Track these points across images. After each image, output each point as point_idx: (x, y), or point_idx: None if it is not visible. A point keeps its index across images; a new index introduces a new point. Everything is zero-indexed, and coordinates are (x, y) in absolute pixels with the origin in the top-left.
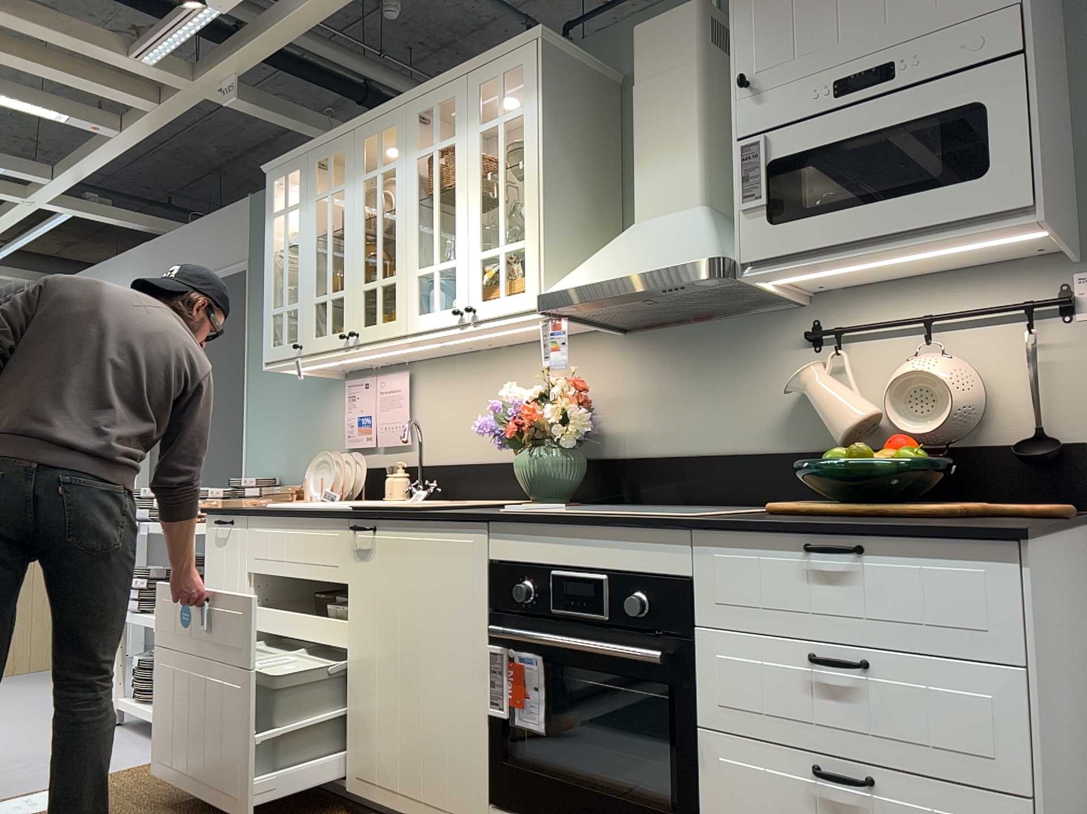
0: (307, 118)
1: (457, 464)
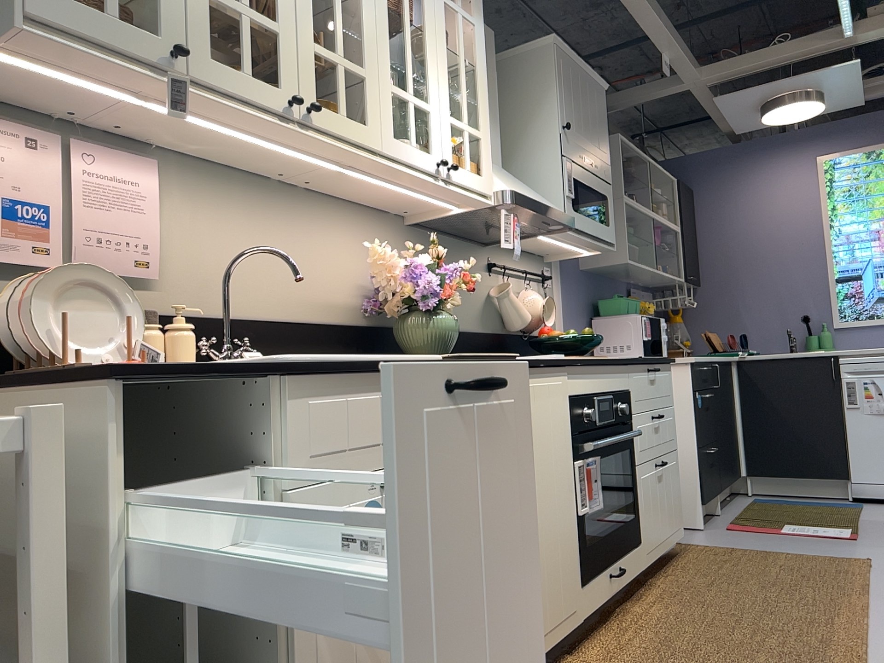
0: None
1: (246, 320)
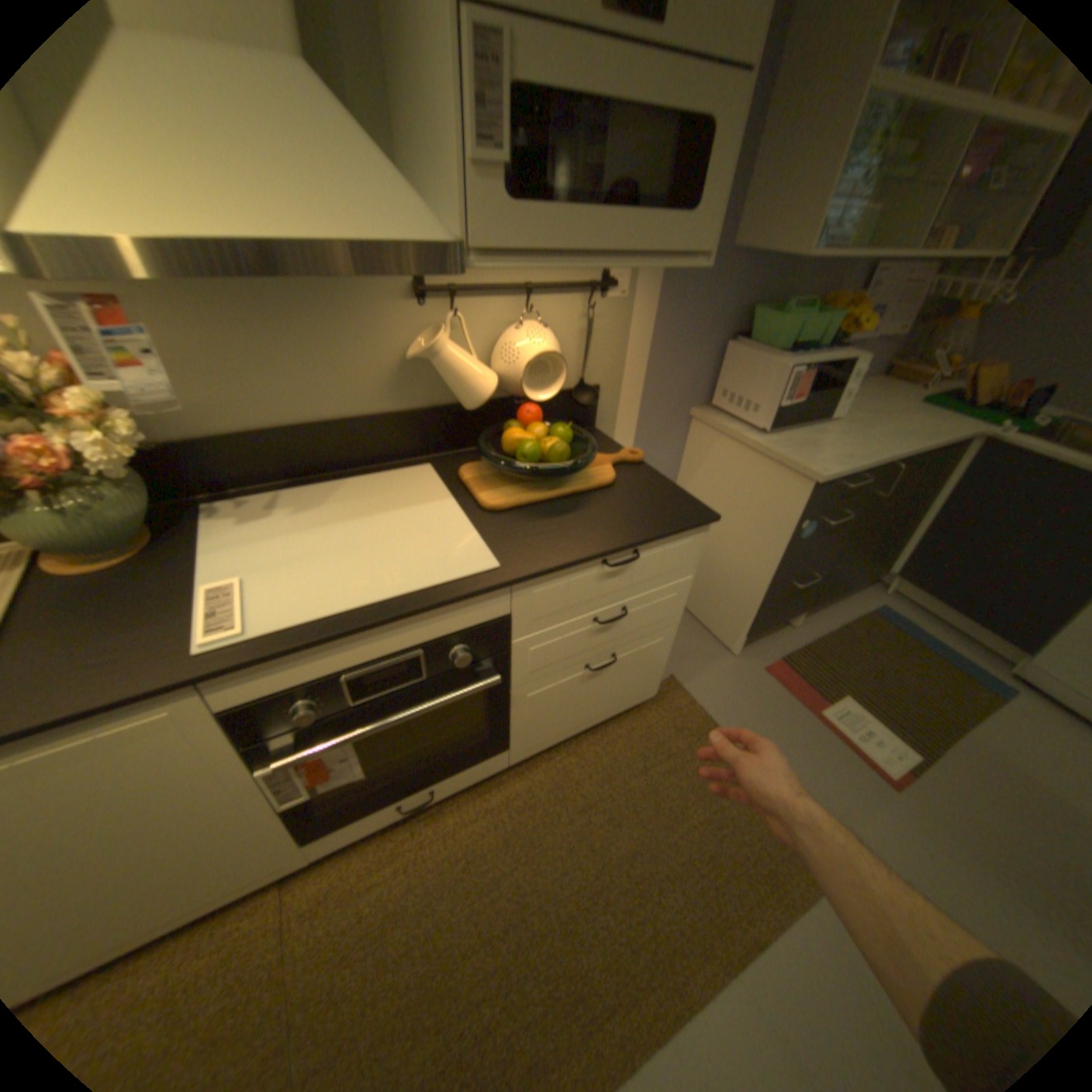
0: None
1: None
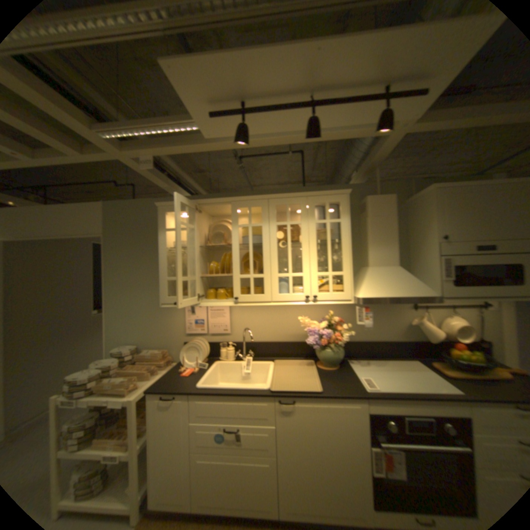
0: (161, 176)
1: (260, 342)
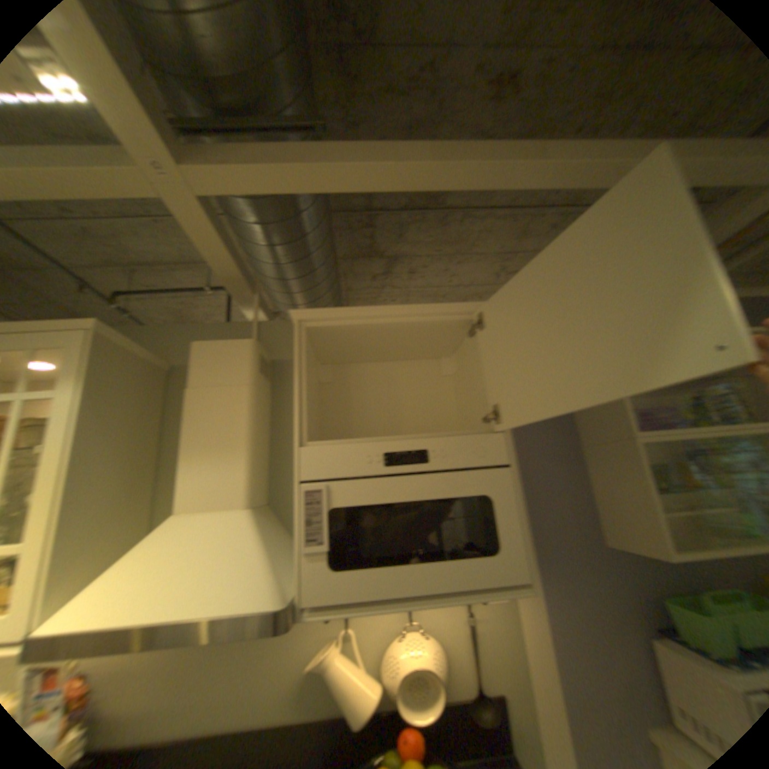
0: None
1: None
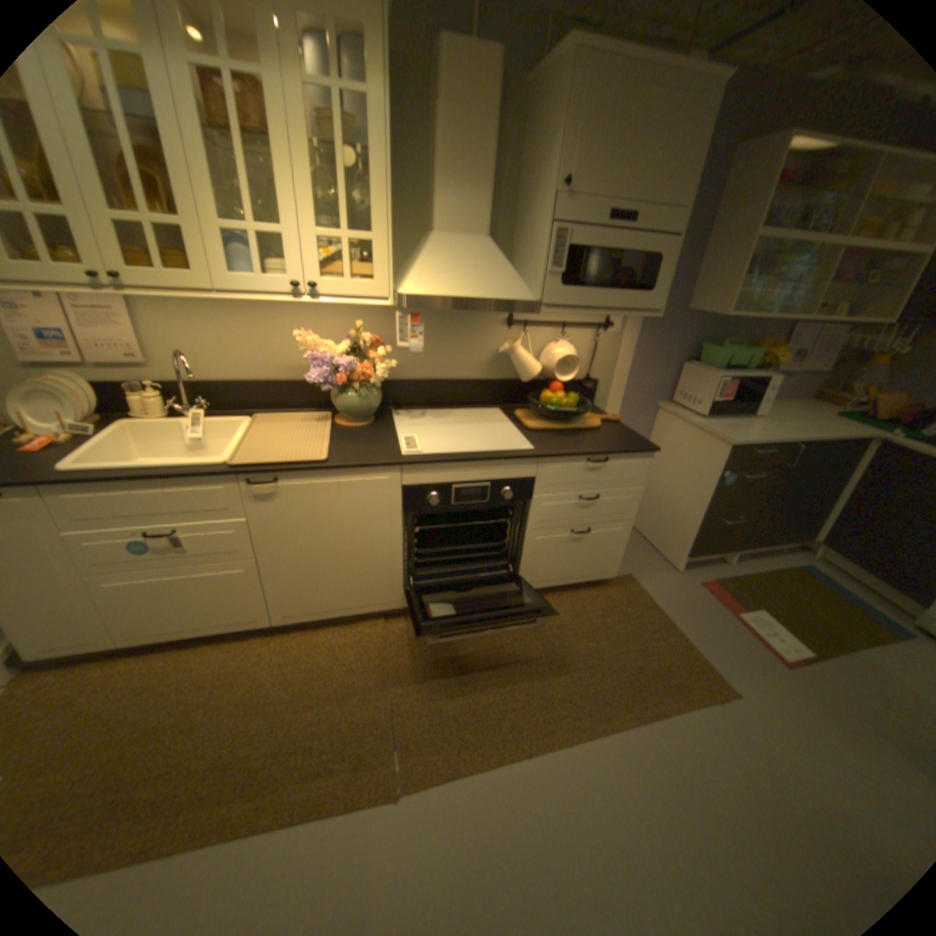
0: None
1: (221, 382)
